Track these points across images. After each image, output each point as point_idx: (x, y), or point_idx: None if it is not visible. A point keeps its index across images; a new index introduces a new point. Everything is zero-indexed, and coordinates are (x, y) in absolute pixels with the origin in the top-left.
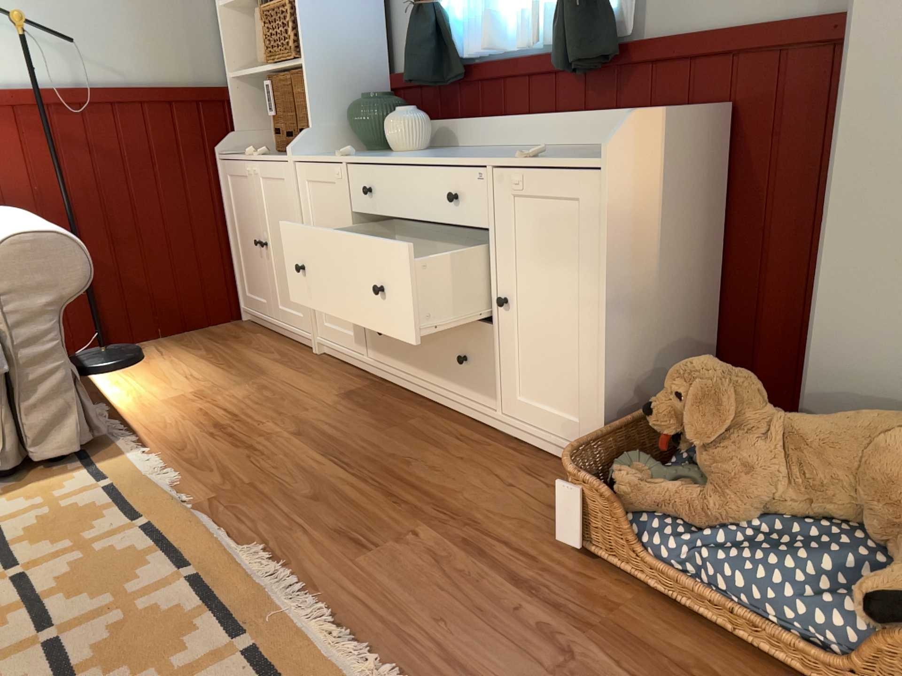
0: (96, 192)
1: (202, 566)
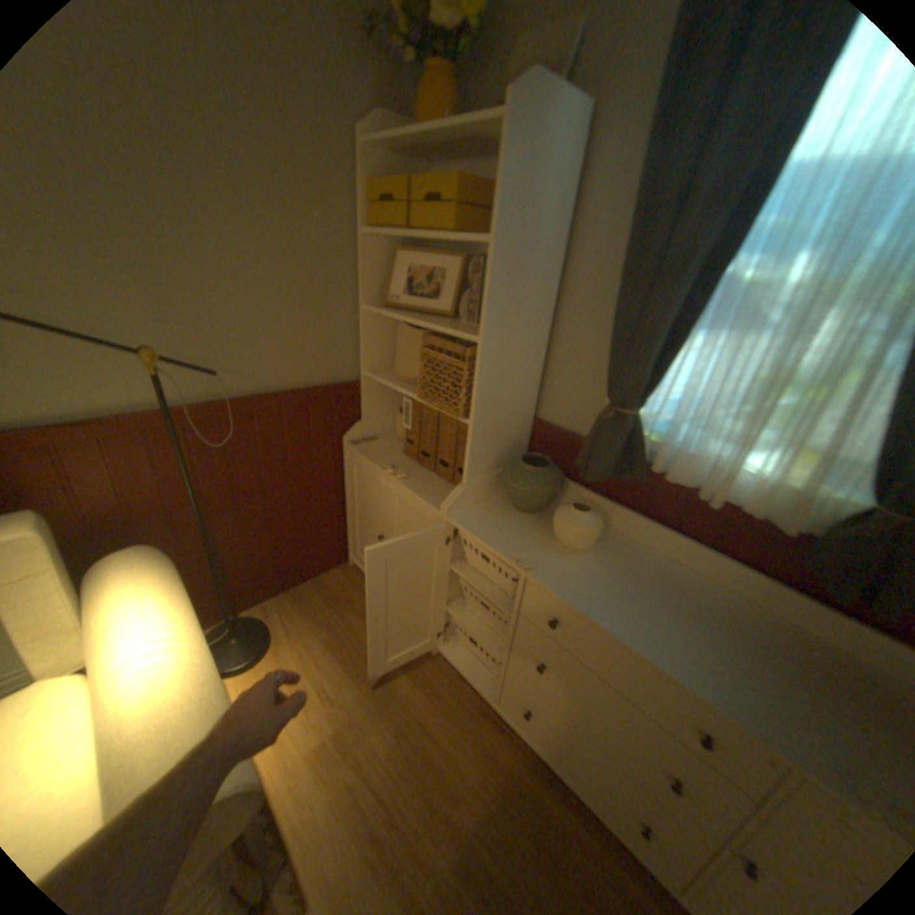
0: (228, 492)
1: None
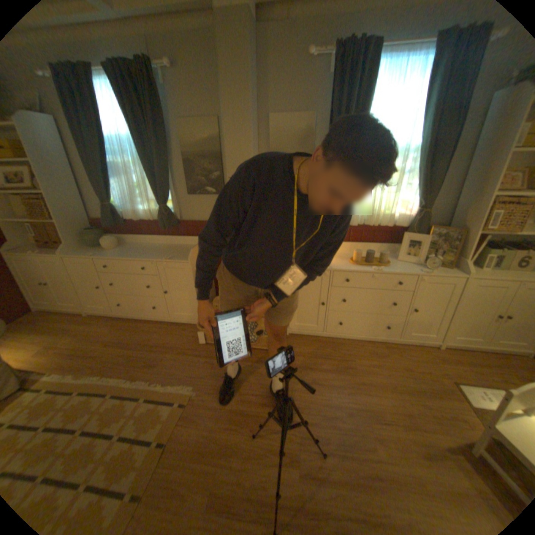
0: None
1: (109, 394)
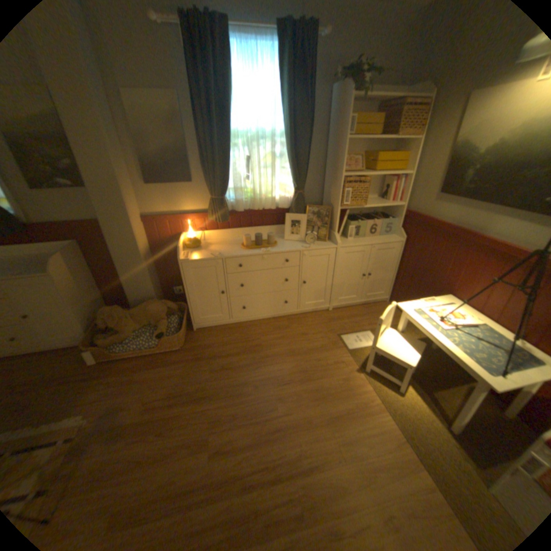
0: None
1: None
